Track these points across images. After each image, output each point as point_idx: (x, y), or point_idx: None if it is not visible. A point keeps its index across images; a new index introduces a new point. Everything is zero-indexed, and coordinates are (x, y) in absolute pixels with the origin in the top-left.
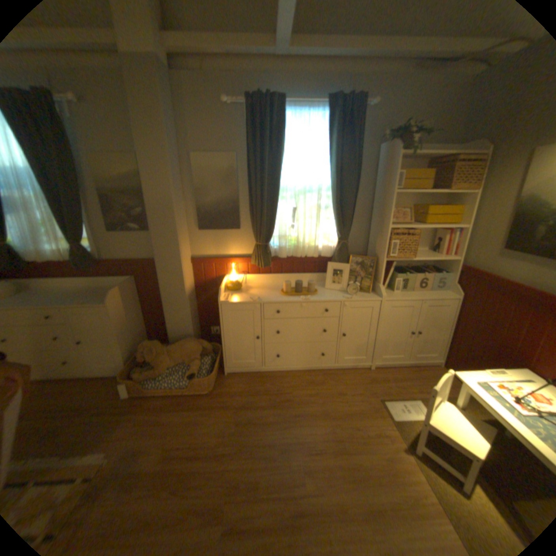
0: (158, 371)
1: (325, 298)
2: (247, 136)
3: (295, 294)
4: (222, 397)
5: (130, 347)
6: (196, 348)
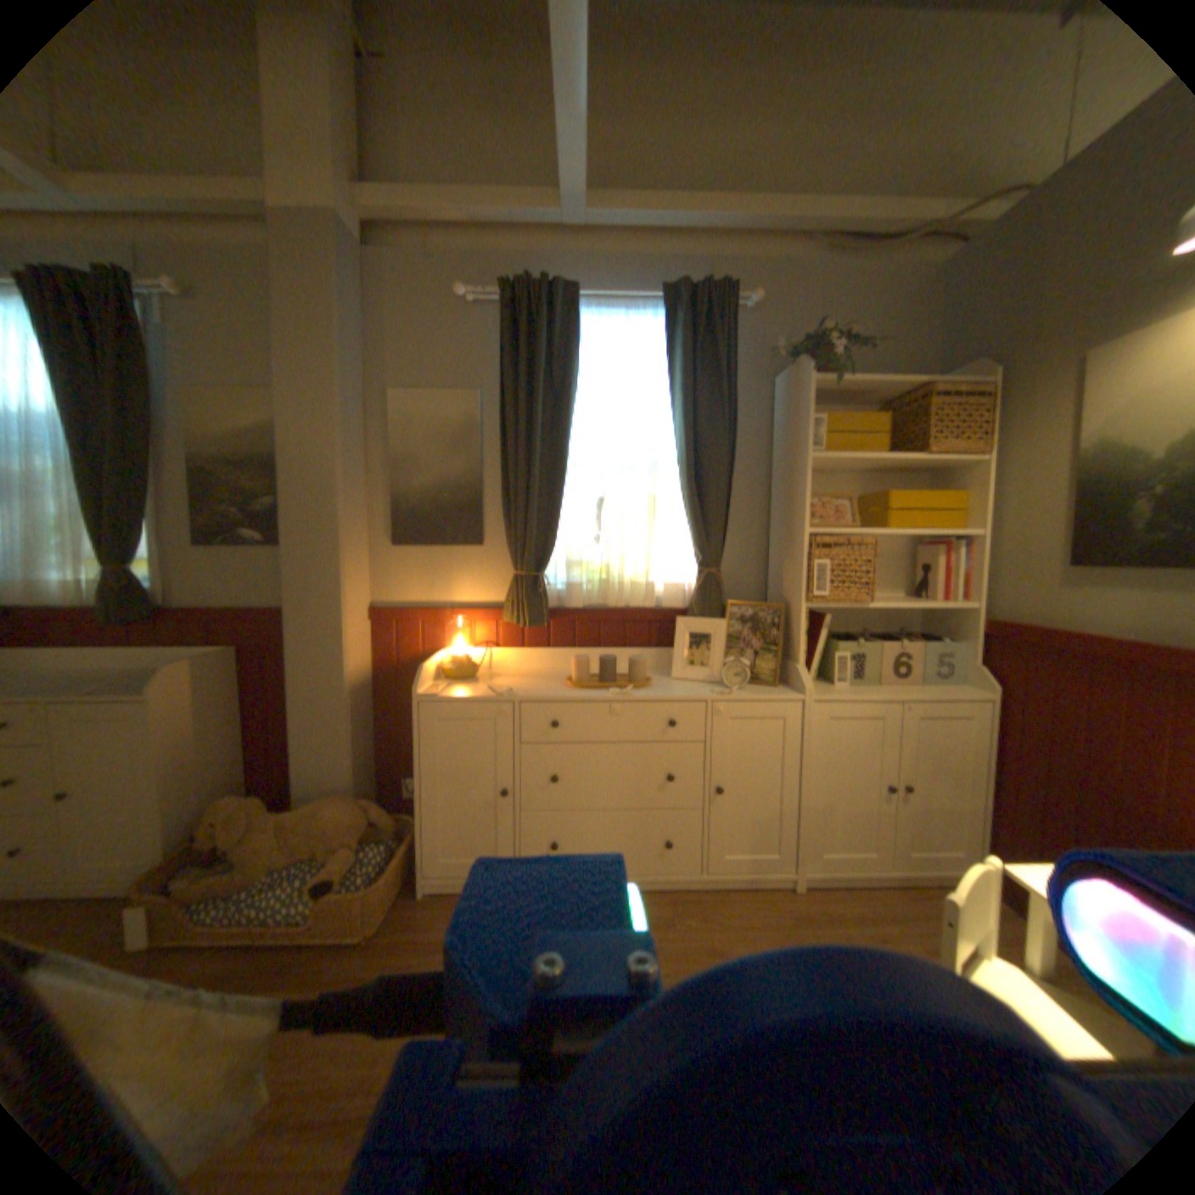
0: (243, 878)
1: (670, 693)
2: (503, 358)
3: (600, 685)
4: (399, 955)
5: (192, 820)
6: (352, 820)
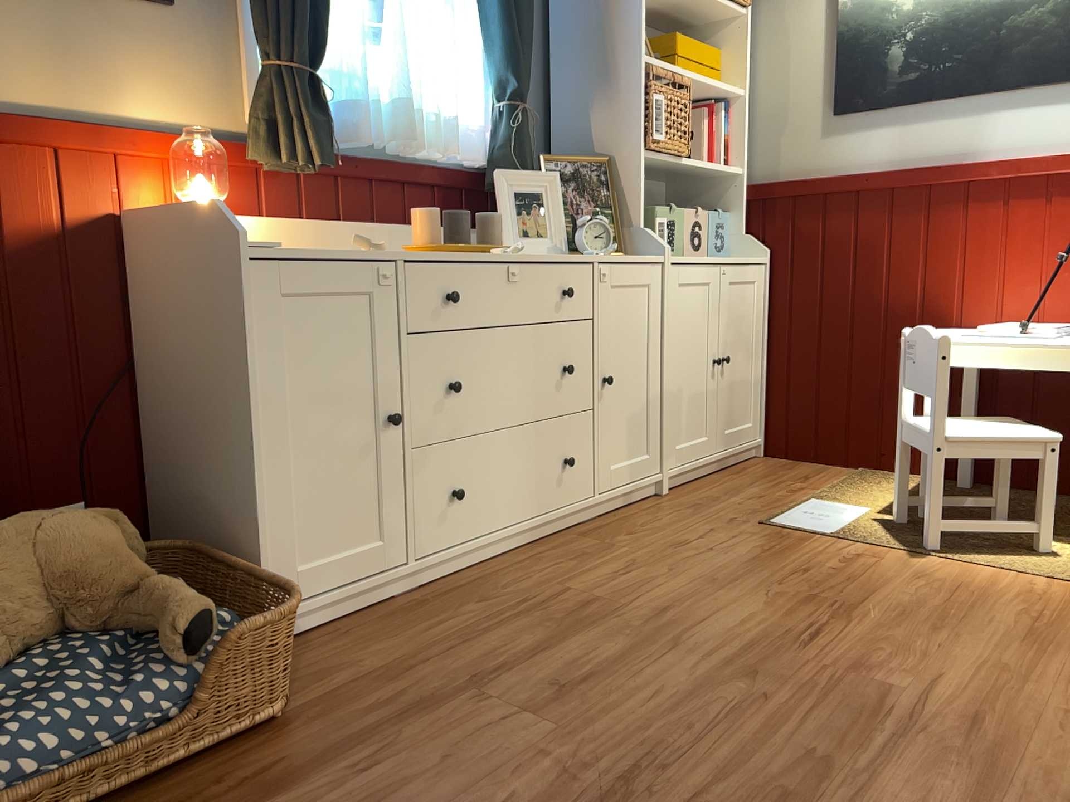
0: None
1: (554, 255)
2: None
3: (470, 247)
4: (361, 695)
5: None
6: (114, 534)
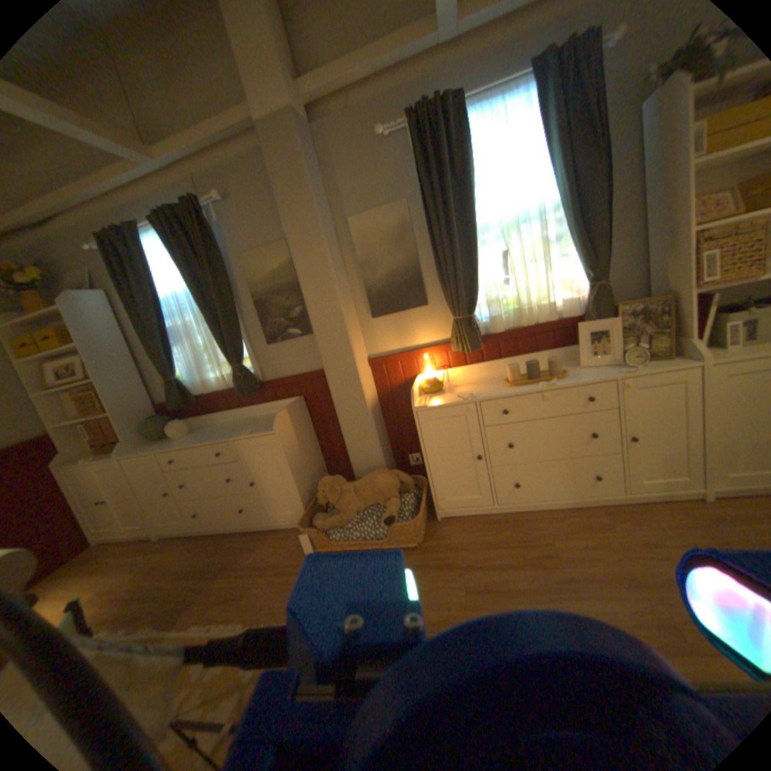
0: (345, 516)
1: (585, 378)
2: (417, 168)
3: (530, 381)
4: (439, 551)
5: (309, 488)
6: (391, 481)
